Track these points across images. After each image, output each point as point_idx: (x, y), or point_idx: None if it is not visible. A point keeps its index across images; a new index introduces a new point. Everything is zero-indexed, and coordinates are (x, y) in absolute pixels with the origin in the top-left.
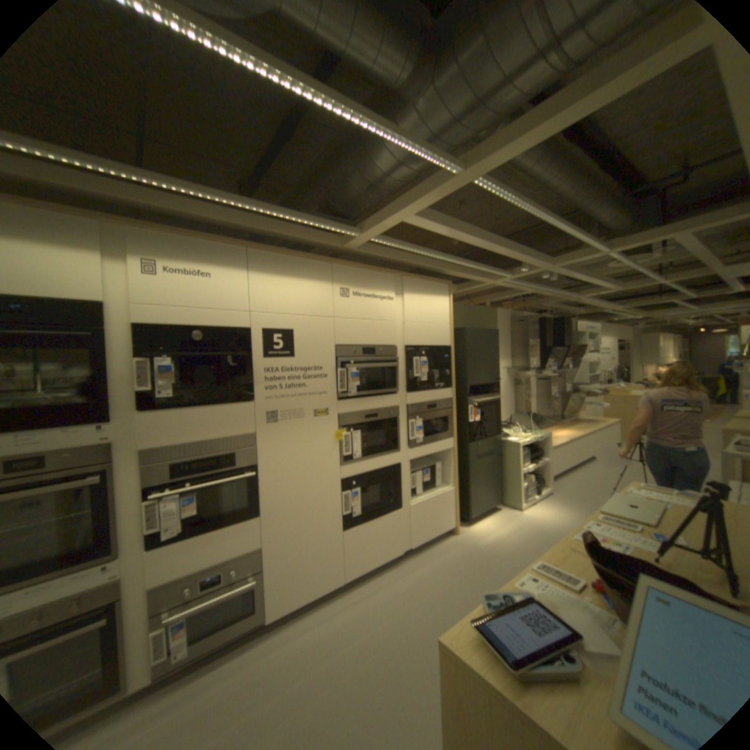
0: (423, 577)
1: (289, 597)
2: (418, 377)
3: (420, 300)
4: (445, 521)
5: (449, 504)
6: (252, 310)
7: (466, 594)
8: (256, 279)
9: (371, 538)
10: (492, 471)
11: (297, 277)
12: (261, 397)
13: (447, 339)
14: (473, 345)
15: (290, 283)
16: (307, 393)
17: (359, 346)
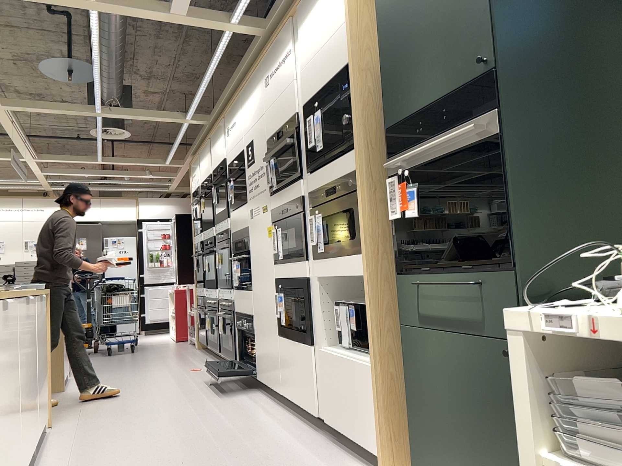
0: (284, 444)
1: (262, 368)
2: (319, 144)
3: (312, 20)
4: (365, 424)
5: (369, 394)
6: (243, 134)
7: (225, 464)
8: (243, 110)
9: (293, 362)
10: (490, 395)
11: (252, 91)
12: (248, 198)
13: (347, 50)
14: (396, 16)
15: (250, 100)
16: (259, 191)
17: (278, 131)
